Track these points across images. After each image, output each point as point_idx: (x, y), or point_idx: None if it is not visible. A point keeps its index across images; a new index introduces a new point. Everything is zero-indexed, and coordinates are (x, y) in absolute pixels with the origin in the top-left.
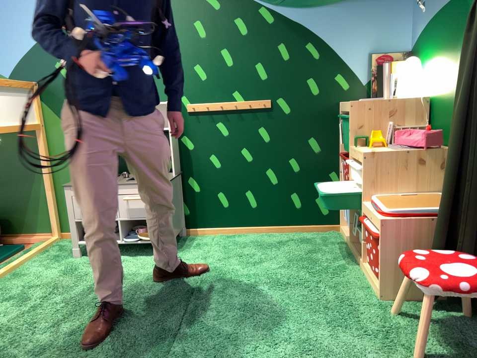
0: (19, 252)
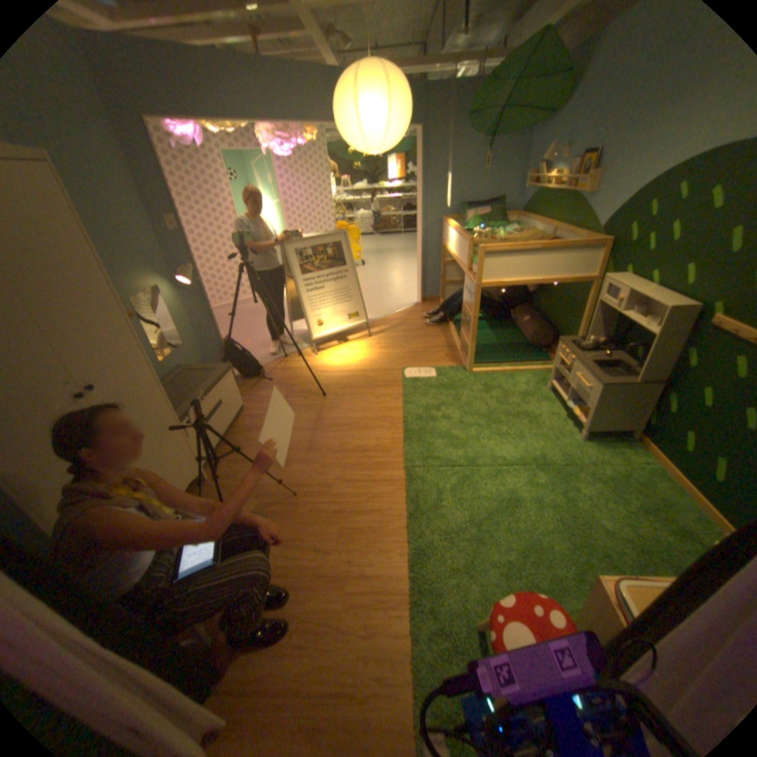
0: (542, 363)
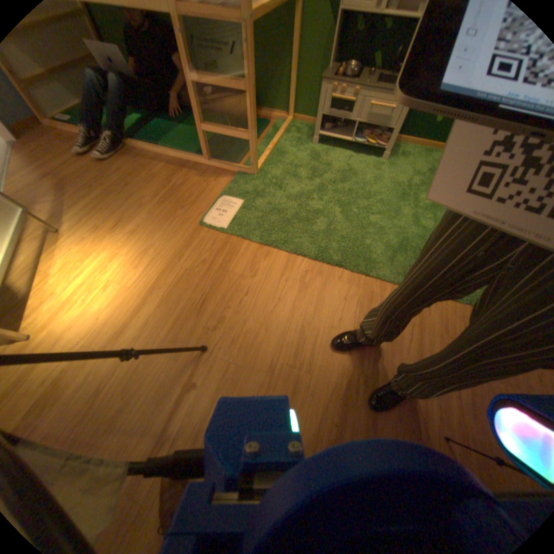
0: (267, 126)
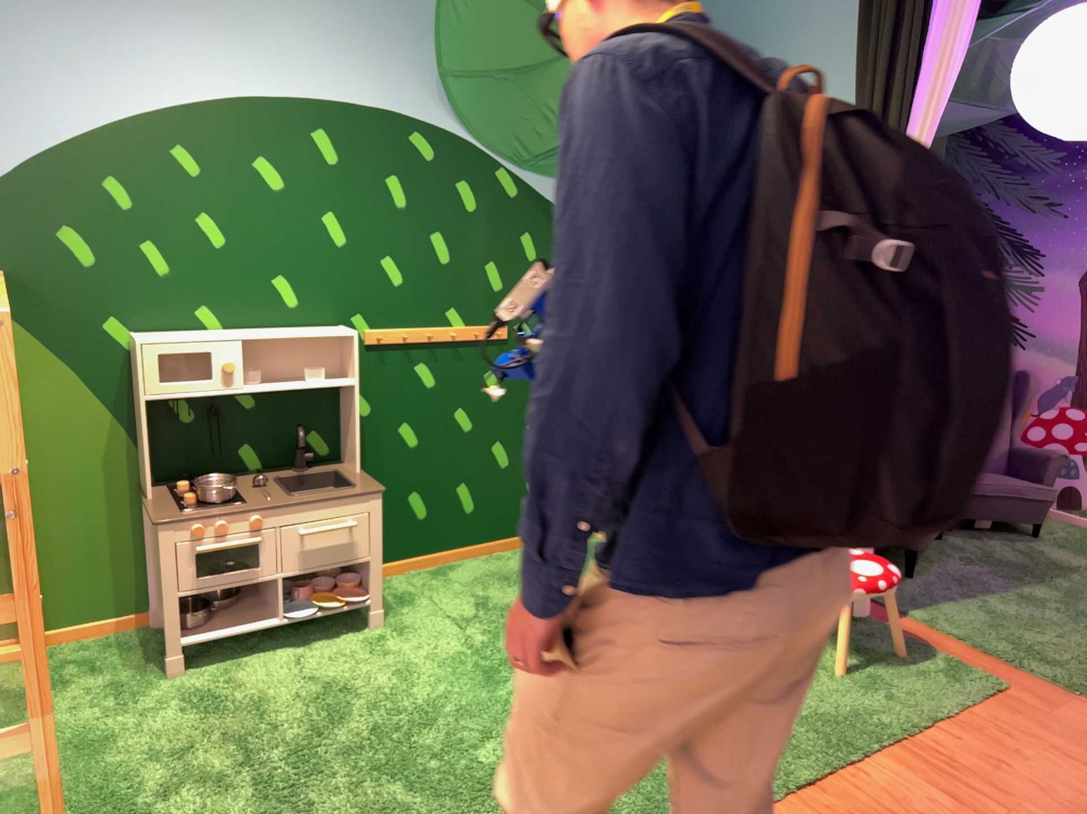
0: None
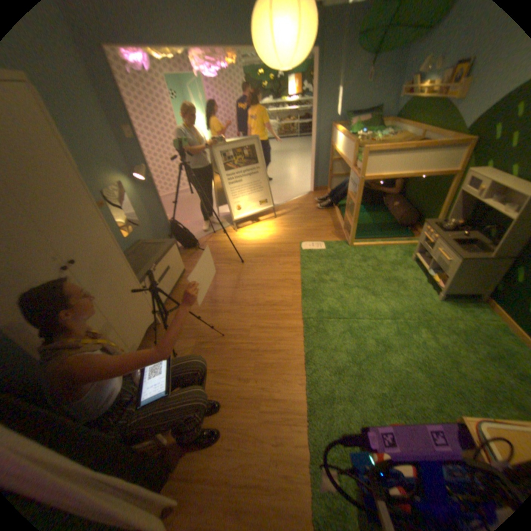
0: (407, 239)
